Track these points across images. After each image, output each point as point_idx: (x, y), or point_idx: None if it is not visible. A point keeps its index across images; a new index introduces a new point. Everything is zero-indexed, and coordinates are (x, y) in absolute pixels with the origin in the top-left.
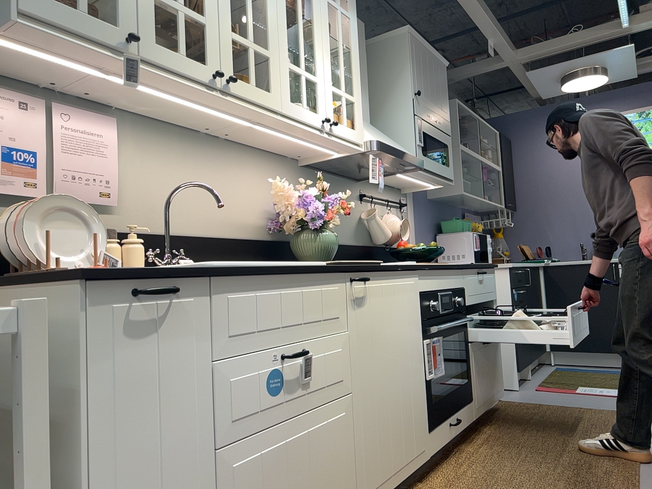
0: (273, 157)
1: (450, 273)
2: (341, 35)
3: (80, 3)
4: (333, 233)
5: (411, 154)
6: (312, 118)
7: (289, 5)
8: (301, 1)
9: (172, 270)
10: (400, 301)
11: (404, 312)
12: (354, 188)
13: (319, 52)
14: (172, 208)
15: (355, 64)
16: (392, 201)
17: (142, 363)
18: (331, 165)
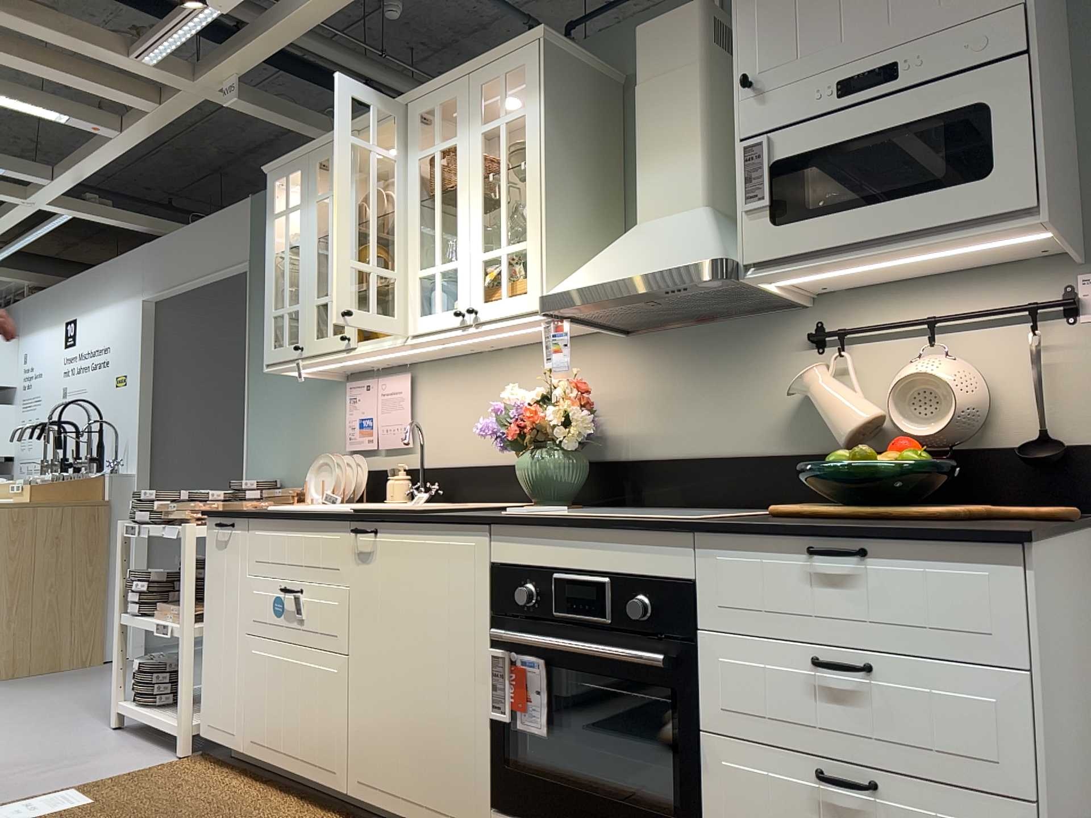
0: (575, 342)
1: (612, 539)
2: (501, 161)
3: (284, 341)
4: (551, 454)
5: (678, 262)
6: (445, 319)
7: (437, 190)
8: (451, 170)
9: (230, 512)
10: (432, 568)
11: (441, 588)
12: (784, 326)
13: (461, 222)
14: (454, 440)
15: (528, 184)
16: (945, 317)
17: (221, 564)
18: (647, 321)
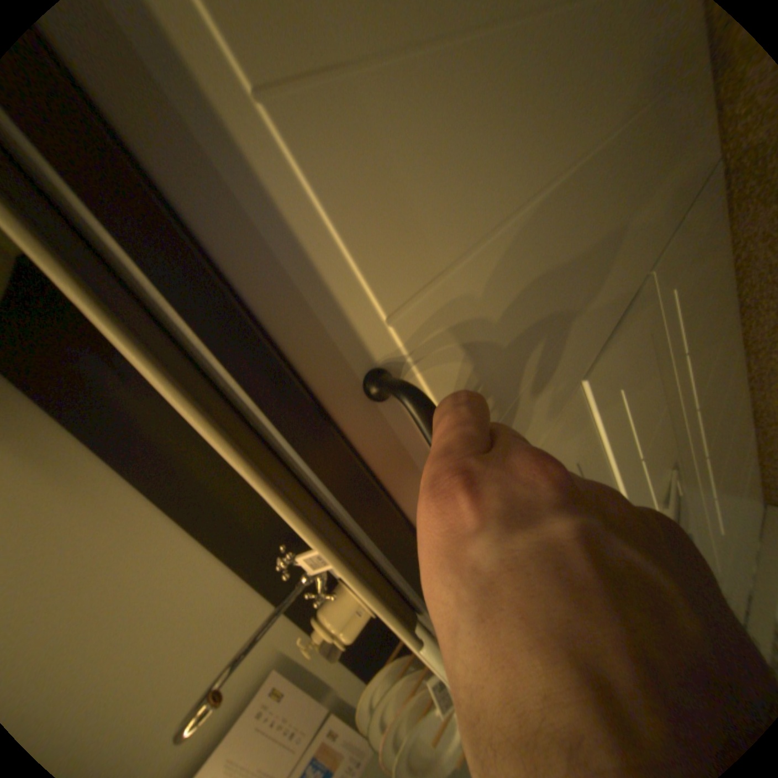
0: None
1: None
2: None
3: None
4: None
5: None
6: None
7: None
8: None
9: None
10: None
11: None
12: None
13: None
14: (194, 608)
15: None
16: None
17: None
18: None
